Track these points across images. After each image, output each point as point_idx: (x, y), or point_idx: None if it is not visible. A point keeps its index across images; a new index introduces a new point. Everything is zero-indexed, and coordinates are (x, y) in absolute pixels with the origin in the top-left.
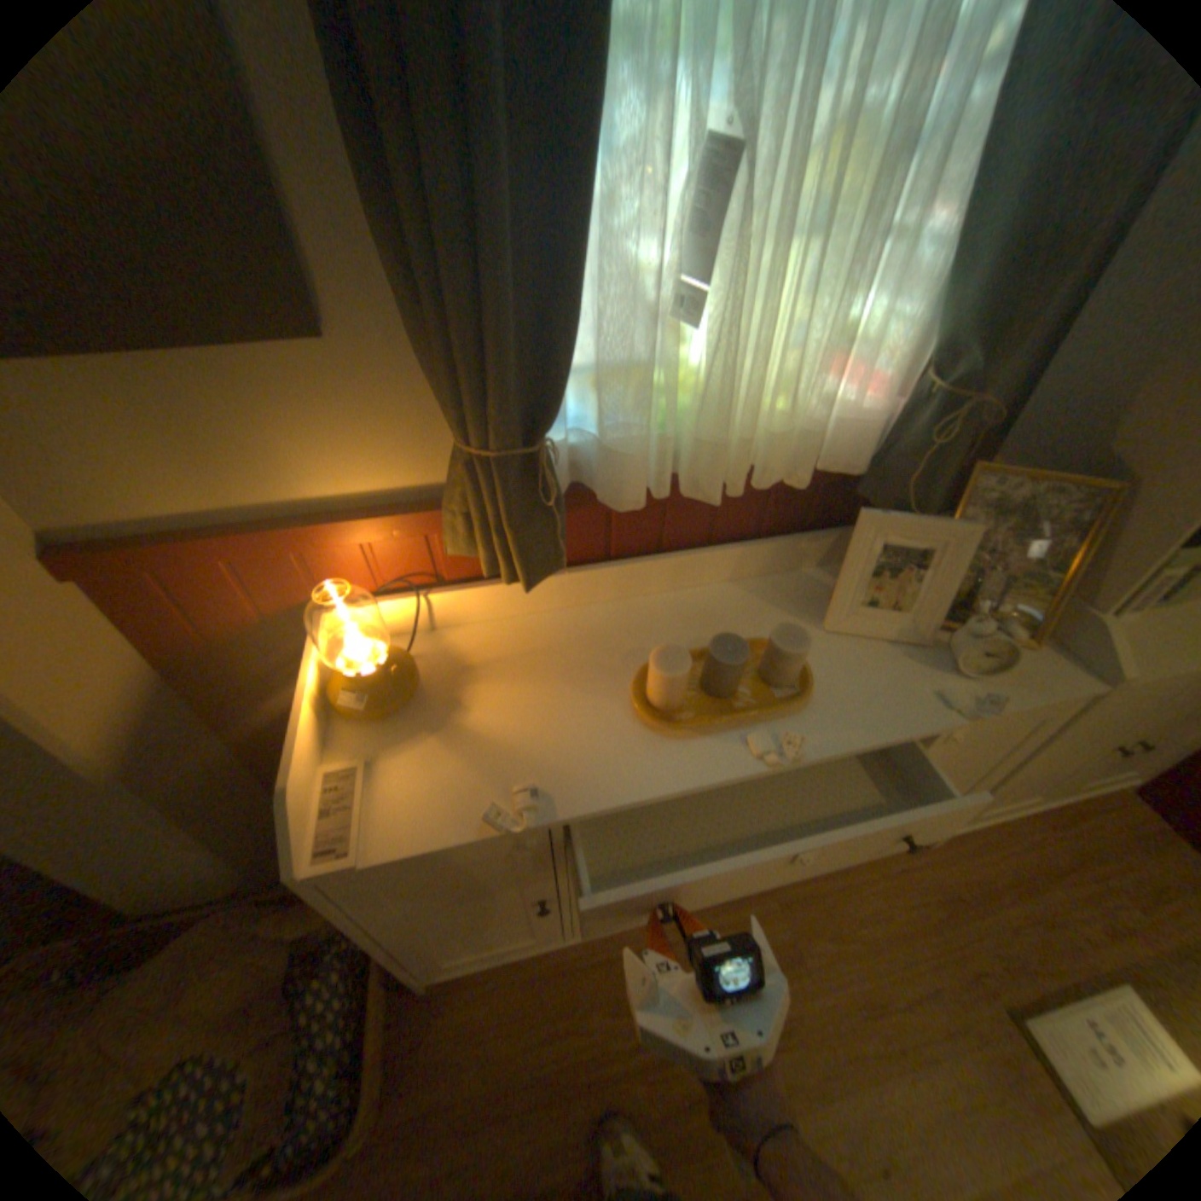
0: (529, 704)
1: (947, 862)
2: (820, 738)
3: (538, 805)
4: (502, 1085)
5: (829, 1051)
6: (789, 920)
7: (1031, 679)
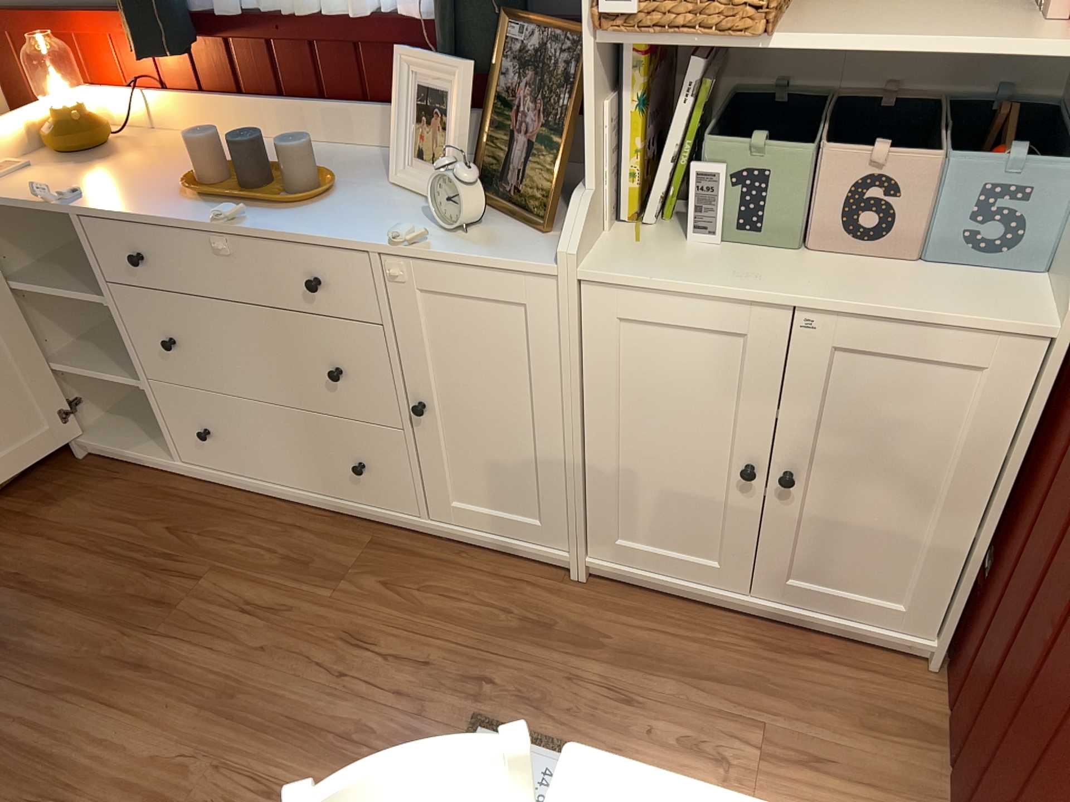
0: (149, 172)
1: (579, 595)
2: (274, 225)
3: (77, 199)
4: (78, 521)
5: (292, 632)
6: (368, 550)
7: (498, 245)
